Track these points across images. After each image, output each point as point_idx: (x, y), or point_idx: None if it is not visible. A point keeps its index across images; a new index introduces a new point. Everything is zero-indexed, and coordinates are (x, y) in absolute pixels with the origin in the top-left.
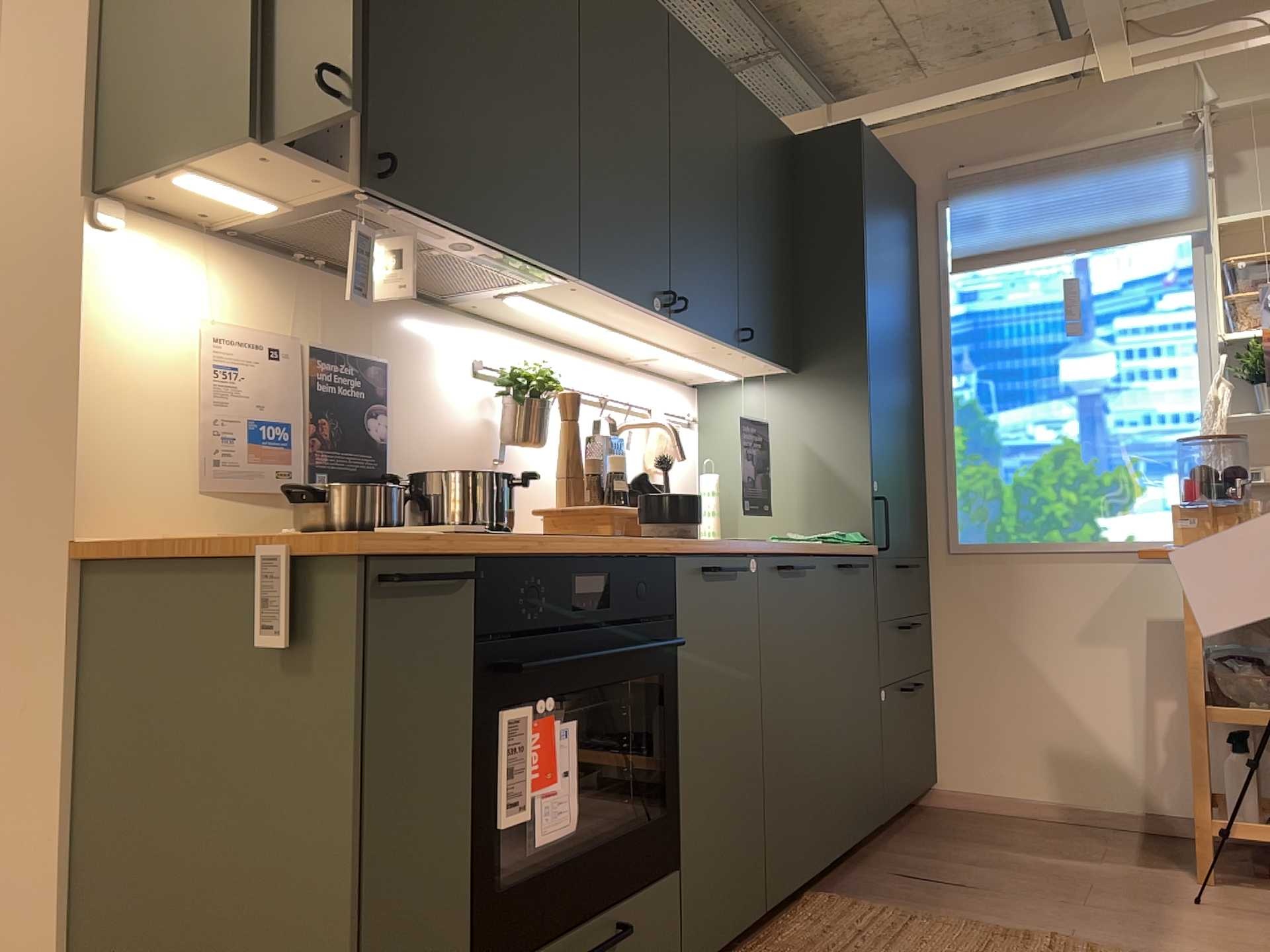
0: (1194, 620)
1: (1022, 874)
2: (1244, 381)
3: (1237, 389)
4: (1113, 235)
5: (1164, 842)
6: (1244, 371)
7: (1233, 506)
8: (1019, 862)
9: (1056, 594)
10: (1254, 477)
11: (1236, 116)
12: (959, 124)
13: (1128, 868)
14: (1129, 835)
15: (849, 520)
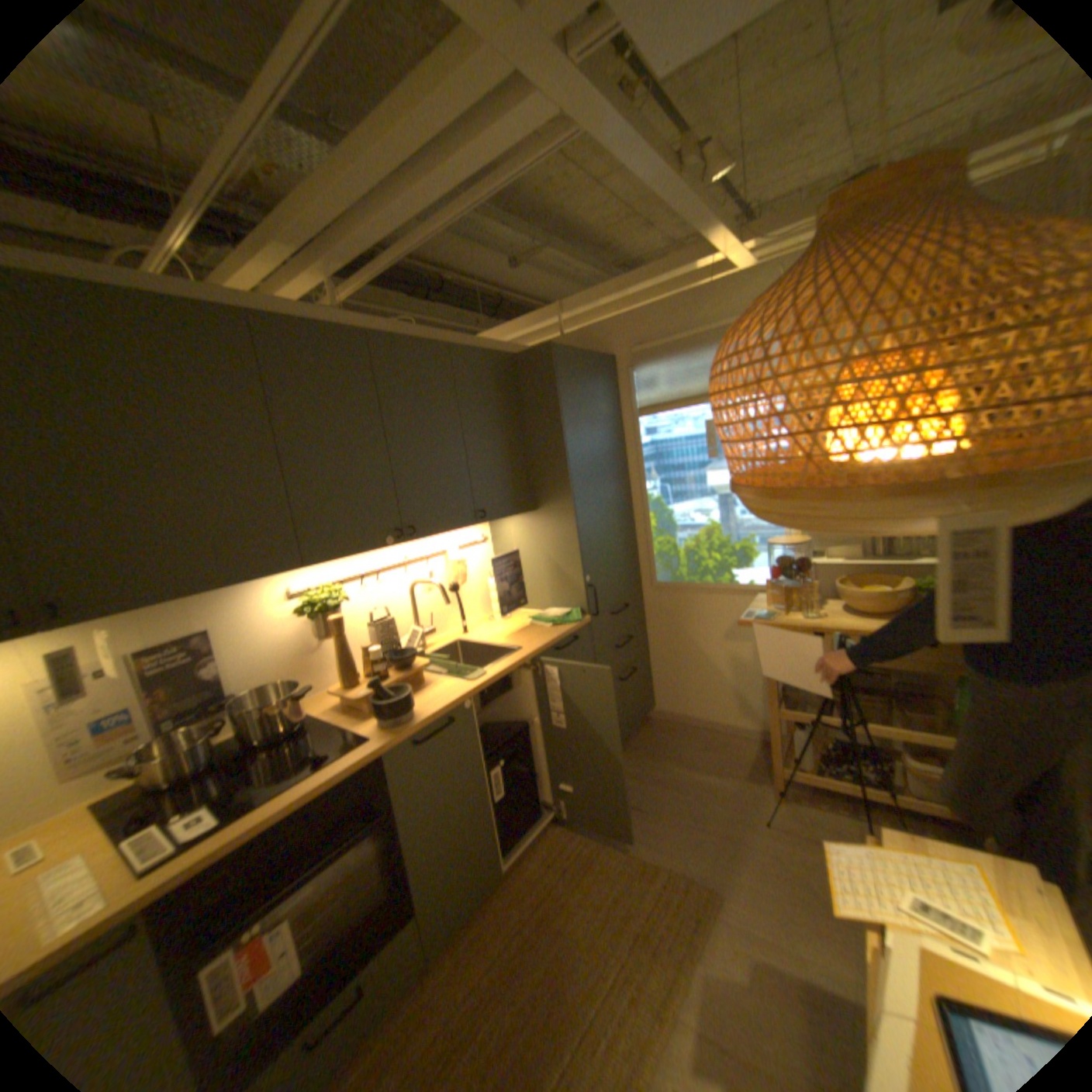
0: (771, 664)
1: (676, 797)
2: None
3: None
4: None
5: (769, 753)
6: None
7: (803, 582)
8: (679, 782)
9: (710, 613)
10: (821, 556)
11: None
12: (637, 311)
13: (739, 787)
14: (752, 747)
15: (573, 600)
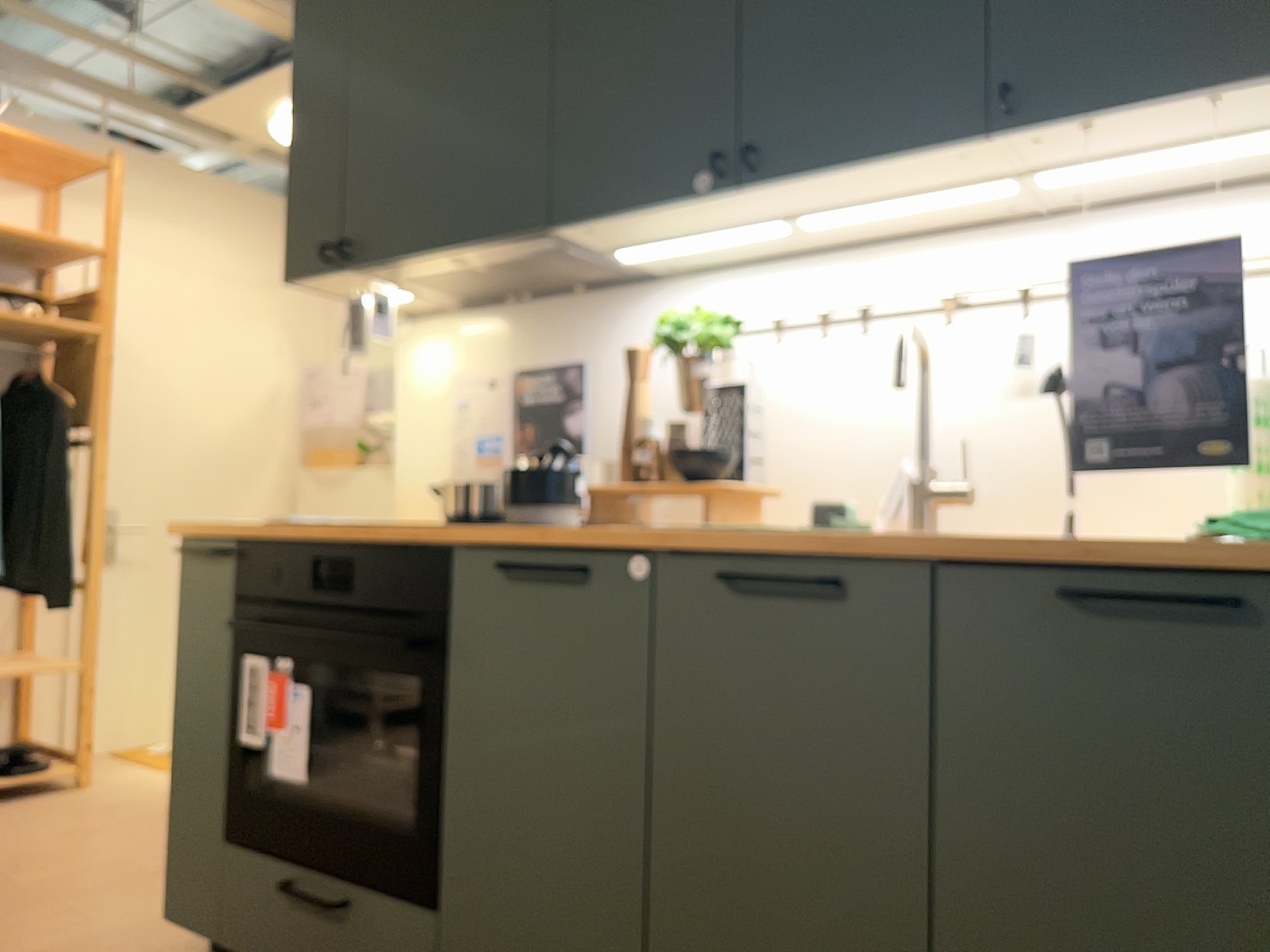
0: None
1: None
2: None
3: None
4: None
5: None
6: None
7: None
8: None
9: None
10: None
11: None
12: None
13: None
14: None
15: None
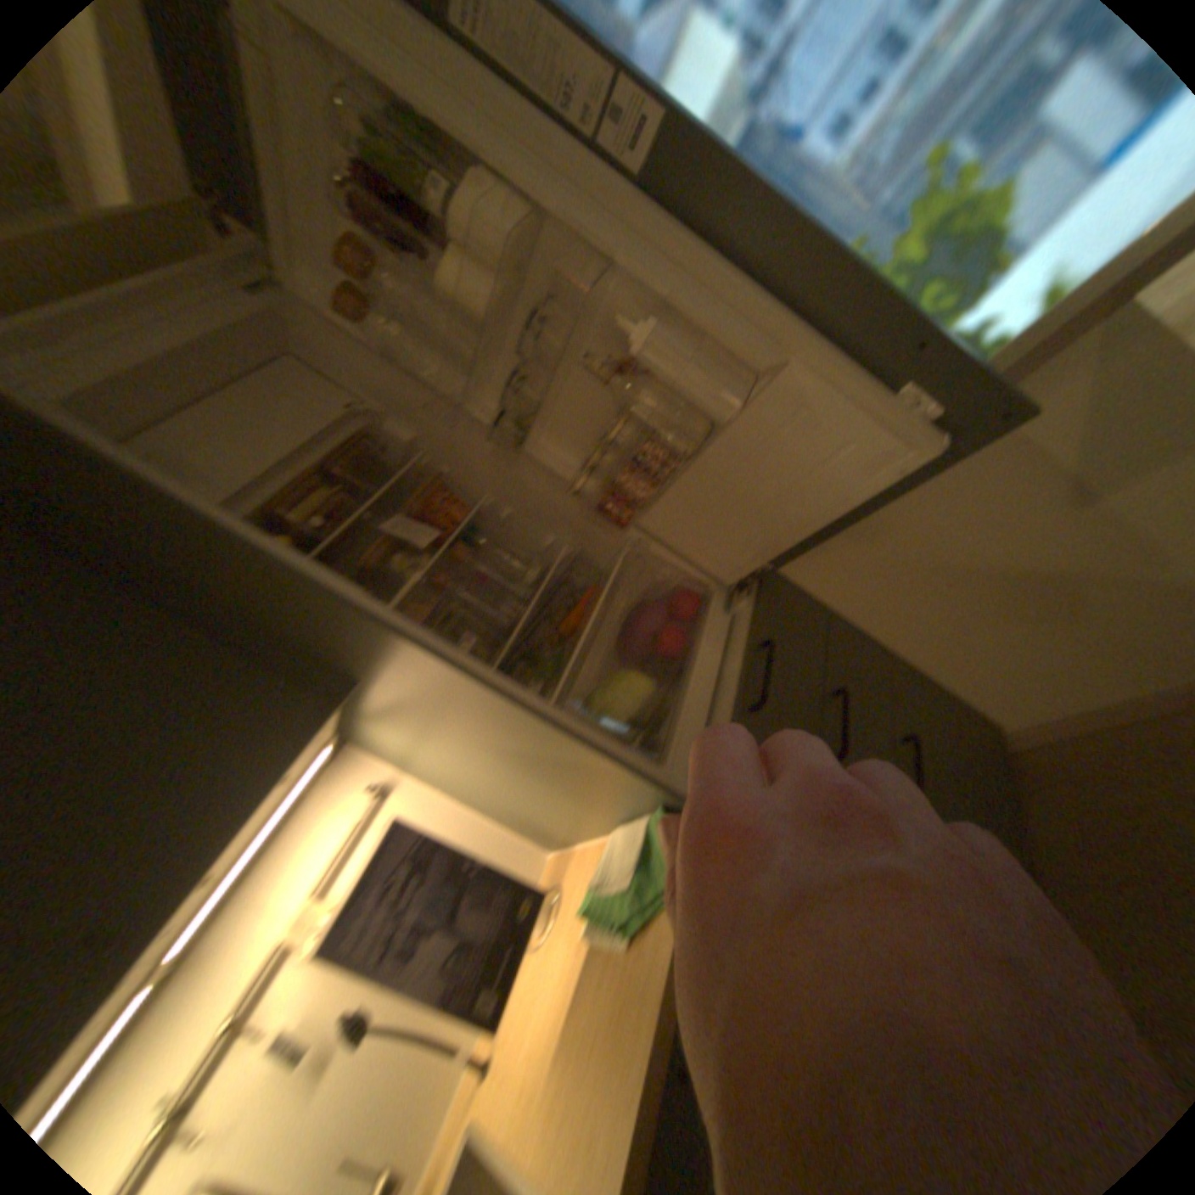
0: None
1: None
2: None
3: None
4: None
5: None
6: None
7: None
8: None
9: (983, 470)
10: None
11: None
12: None
13: None
14: None
15: (633, 789)
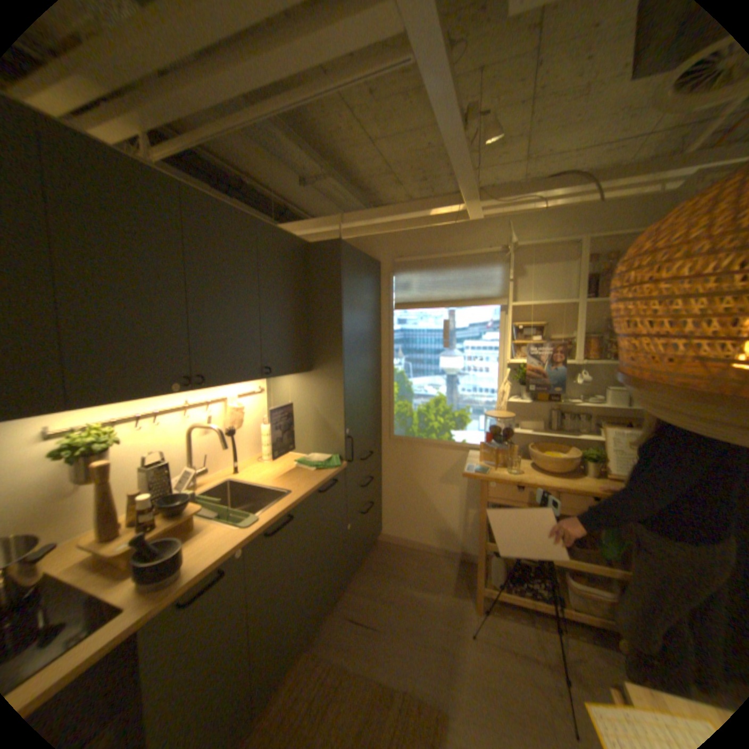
0: (483, 508)
1: (402, 614)
2: (517, 380)
3: (514, 381)
4: (467, 301)
5: (466, 570)
6: (517, 377)
7: (506, 445)
8: (403, 599)
9: (431, 461)
10: (516, 427)
11: (527, 247)
12: (401, 233)
13: (448, 601)
14: (453, 565)
15: (333, 448)
